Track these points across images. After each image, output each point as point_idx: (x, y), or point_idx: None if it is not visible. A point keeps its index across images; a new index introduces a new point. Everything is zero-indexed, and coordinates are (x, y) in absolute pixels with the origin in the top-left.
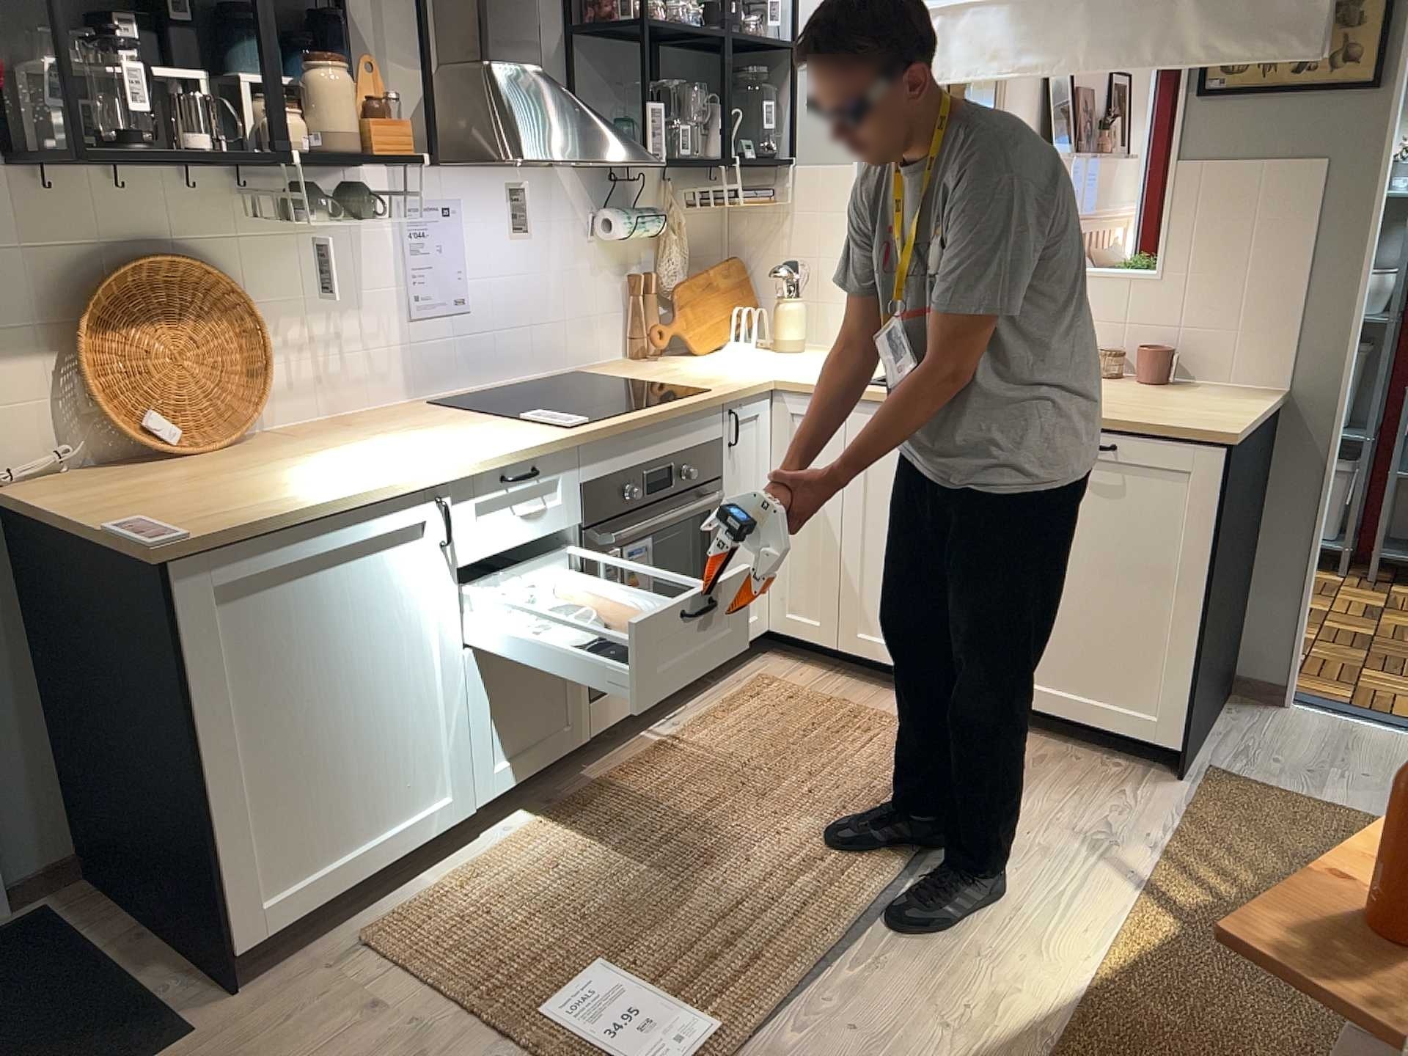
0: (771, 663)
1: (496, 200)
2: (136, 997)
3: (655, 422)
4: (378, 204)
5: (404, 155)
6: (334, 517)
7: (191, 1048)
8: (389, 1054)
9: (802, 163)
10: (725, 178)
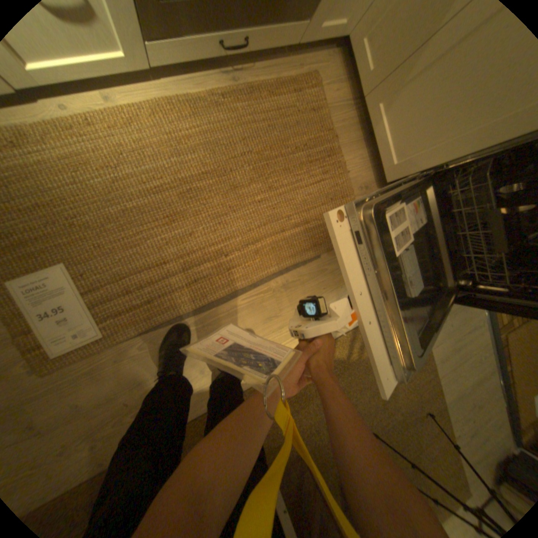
0: (331, 61)
1: None
2: None
3: None
4: None
5: None
6: None
7: None
8: None
9: None
10: None
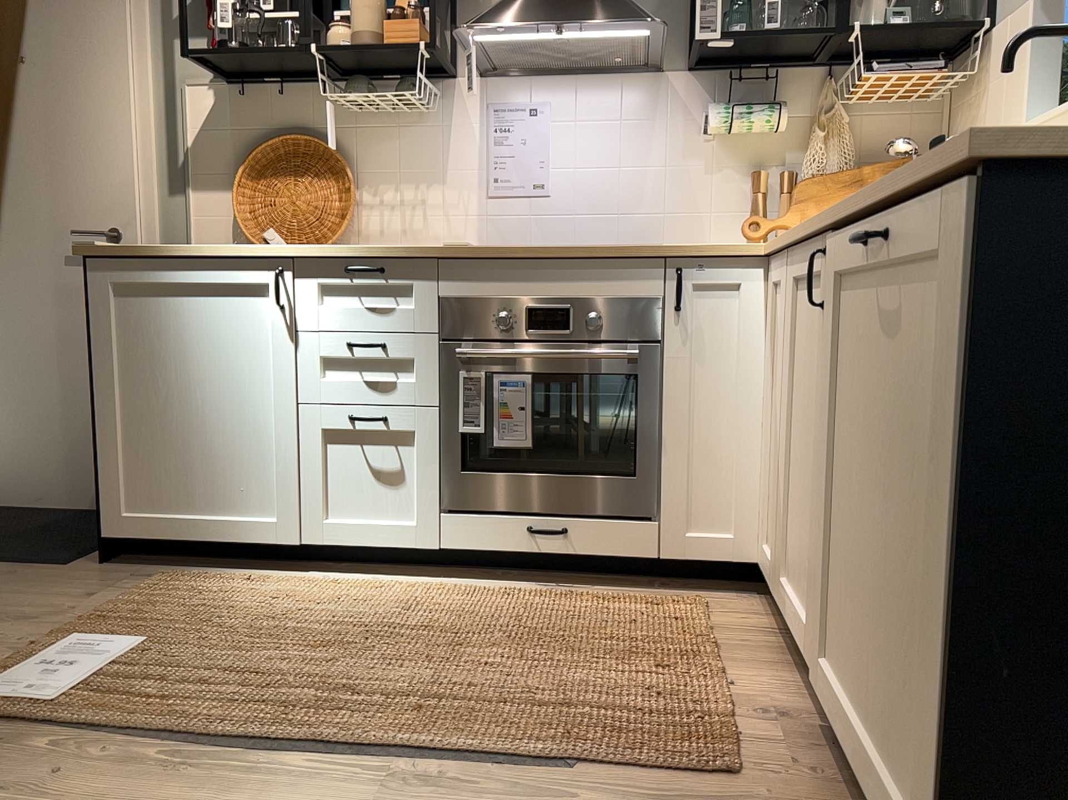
0: (743, 600)
1: (586, 101)
2: (94, 546)
3: (542, 256)
4: (466, 105)
5: (404, 44)
6: (191, 259)
7: (48, 569)
8: (38, 611)
9: (994, 24)
10: (851, 54)
